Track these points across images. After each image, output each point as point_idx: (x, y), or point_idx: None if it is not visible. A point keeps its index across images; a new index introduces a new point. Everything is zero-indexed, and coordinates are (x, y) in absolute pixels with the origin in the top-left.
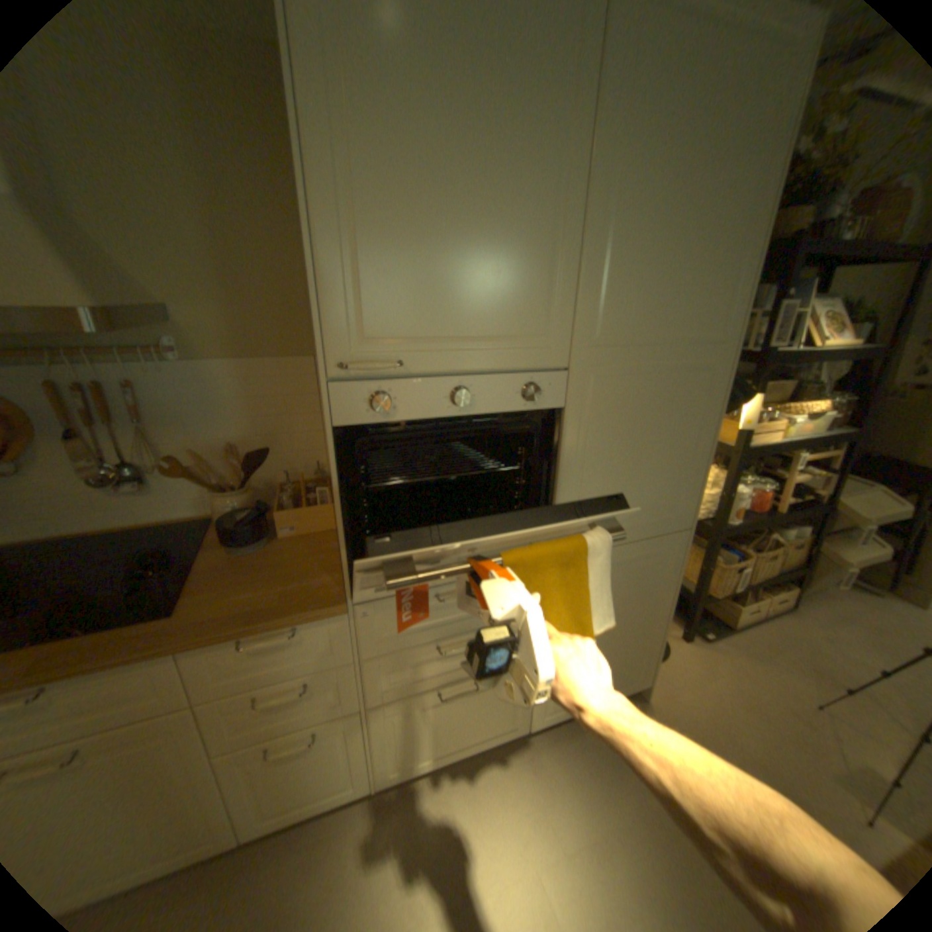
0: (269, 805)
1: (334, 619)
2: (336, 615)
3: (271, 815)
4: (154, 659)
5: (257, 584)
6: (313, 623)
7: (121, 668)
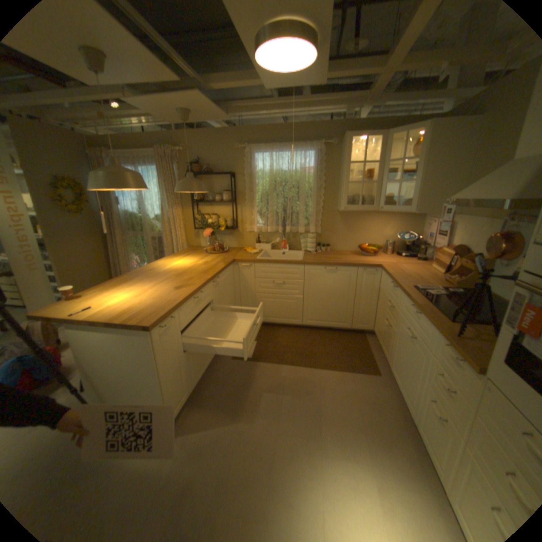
0: (426, 428)
1: (477, 375)
2: (475, 371)
3: (424, 433)
4: (435, 328)
5: (485, 342)
6: (470, 367)
7: (430, 323)
